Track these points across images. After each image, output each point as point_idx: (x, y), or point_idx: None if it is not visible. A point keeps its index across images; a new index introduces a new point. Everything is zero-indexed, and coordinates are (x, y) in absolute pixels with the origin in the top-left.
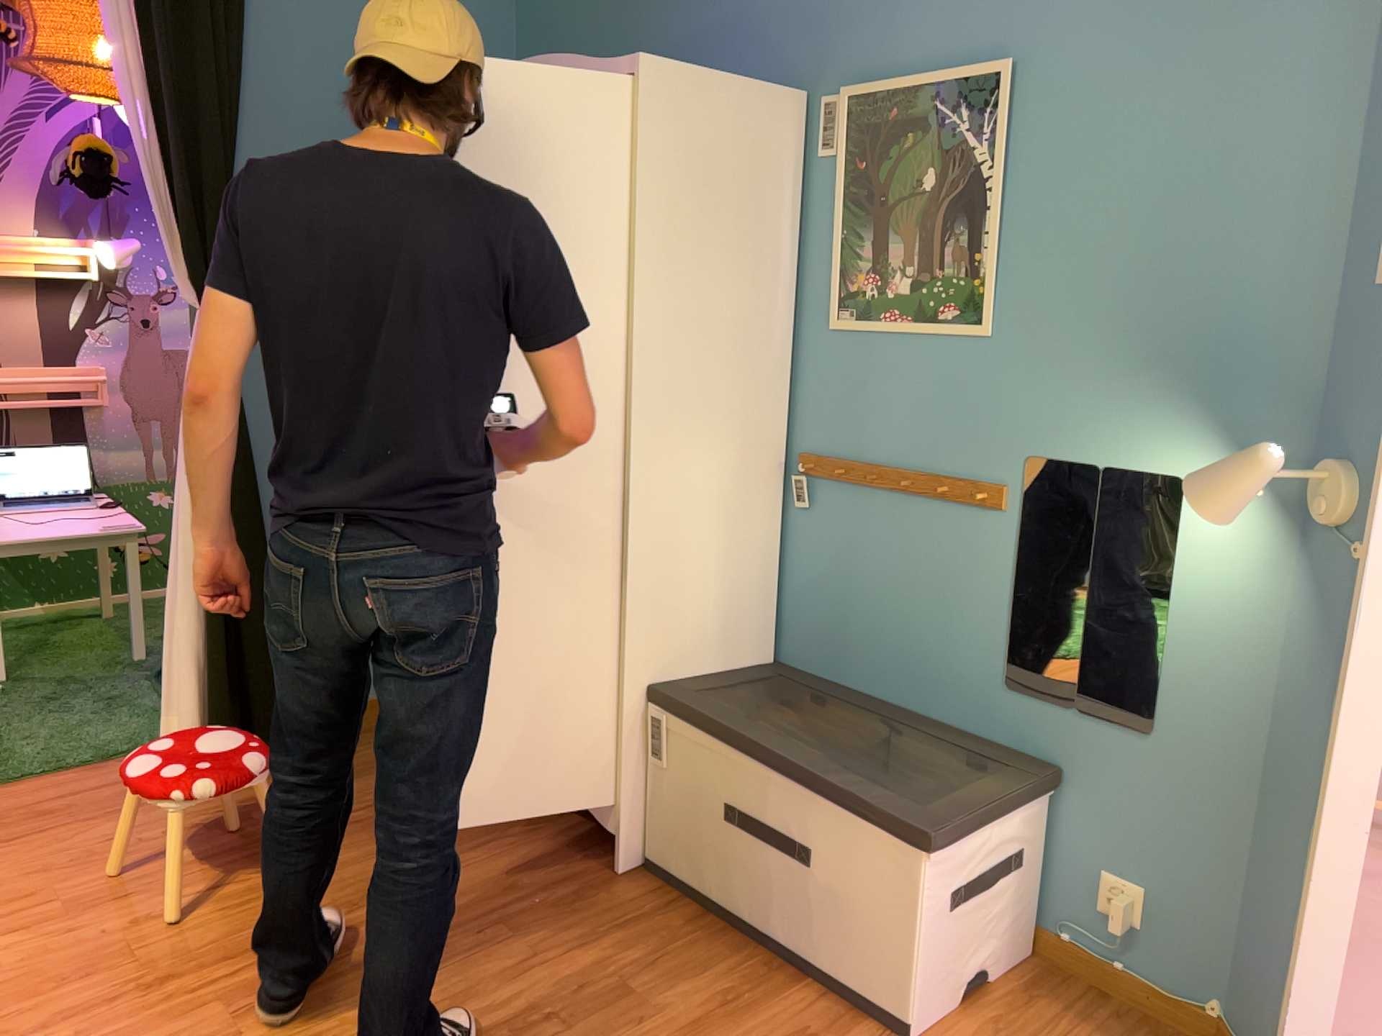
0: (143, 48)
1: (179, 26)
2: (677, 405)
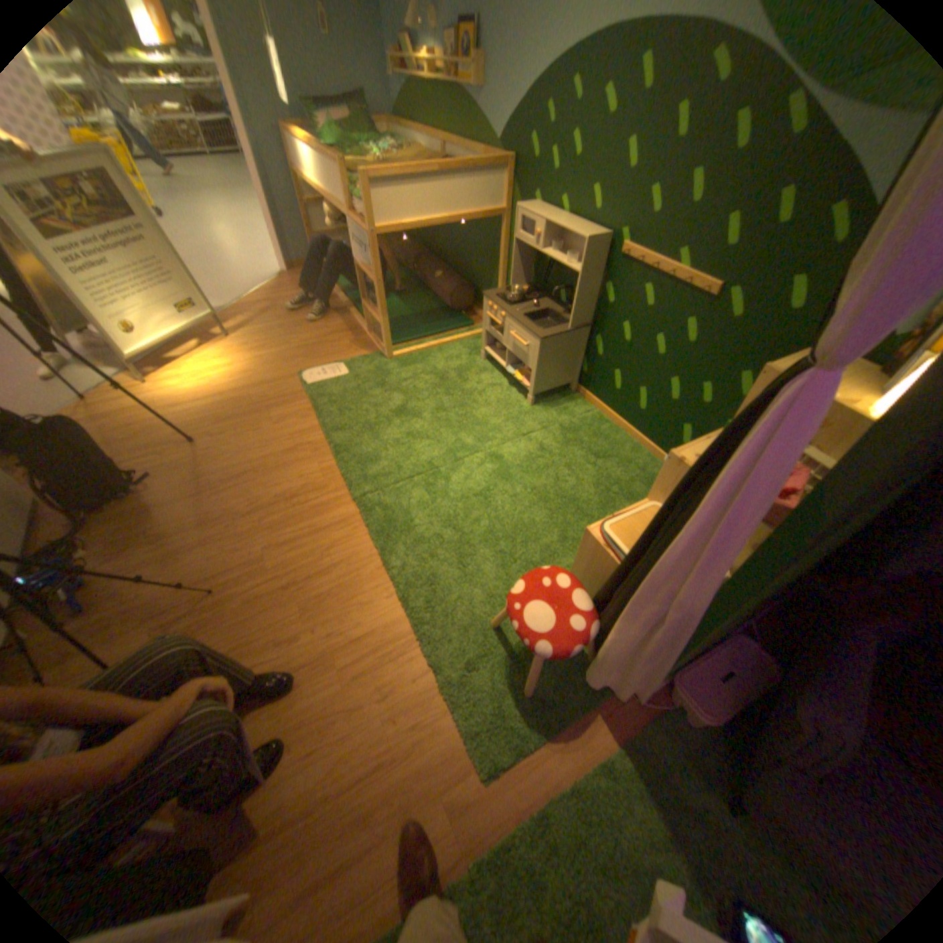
0: None
1: None
2: None
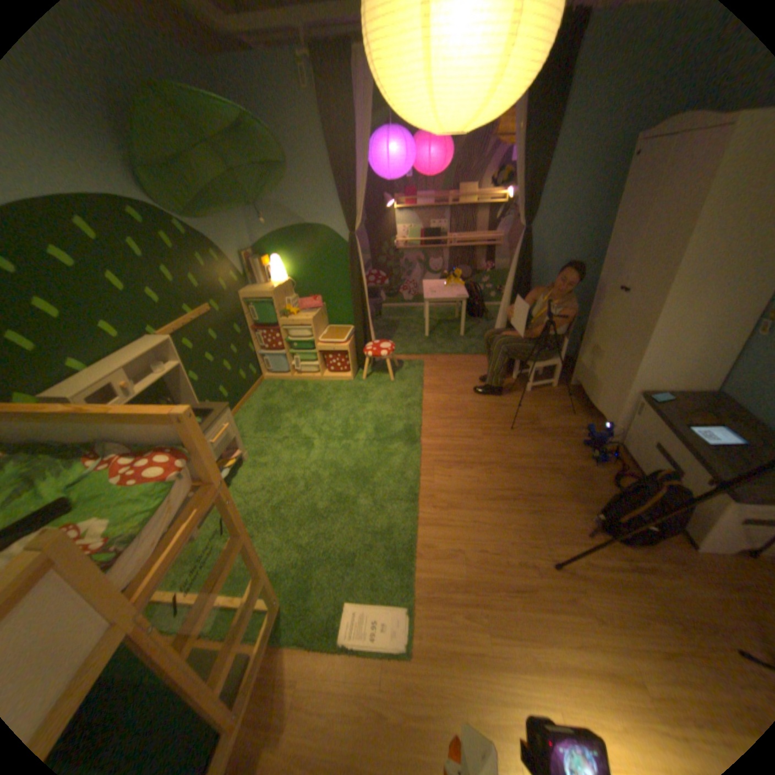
0: (525, 132)
1: (538, 122)
2: (698, 285)
